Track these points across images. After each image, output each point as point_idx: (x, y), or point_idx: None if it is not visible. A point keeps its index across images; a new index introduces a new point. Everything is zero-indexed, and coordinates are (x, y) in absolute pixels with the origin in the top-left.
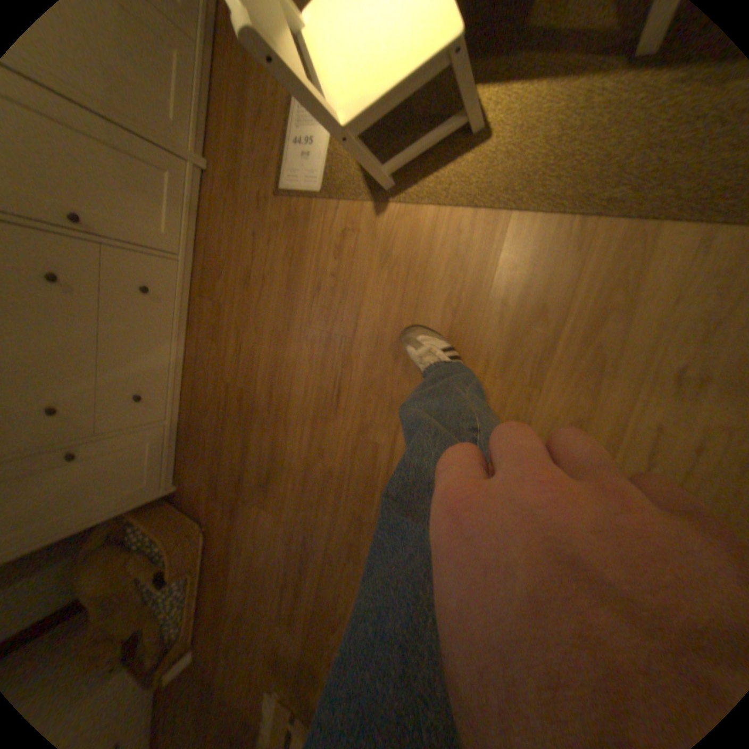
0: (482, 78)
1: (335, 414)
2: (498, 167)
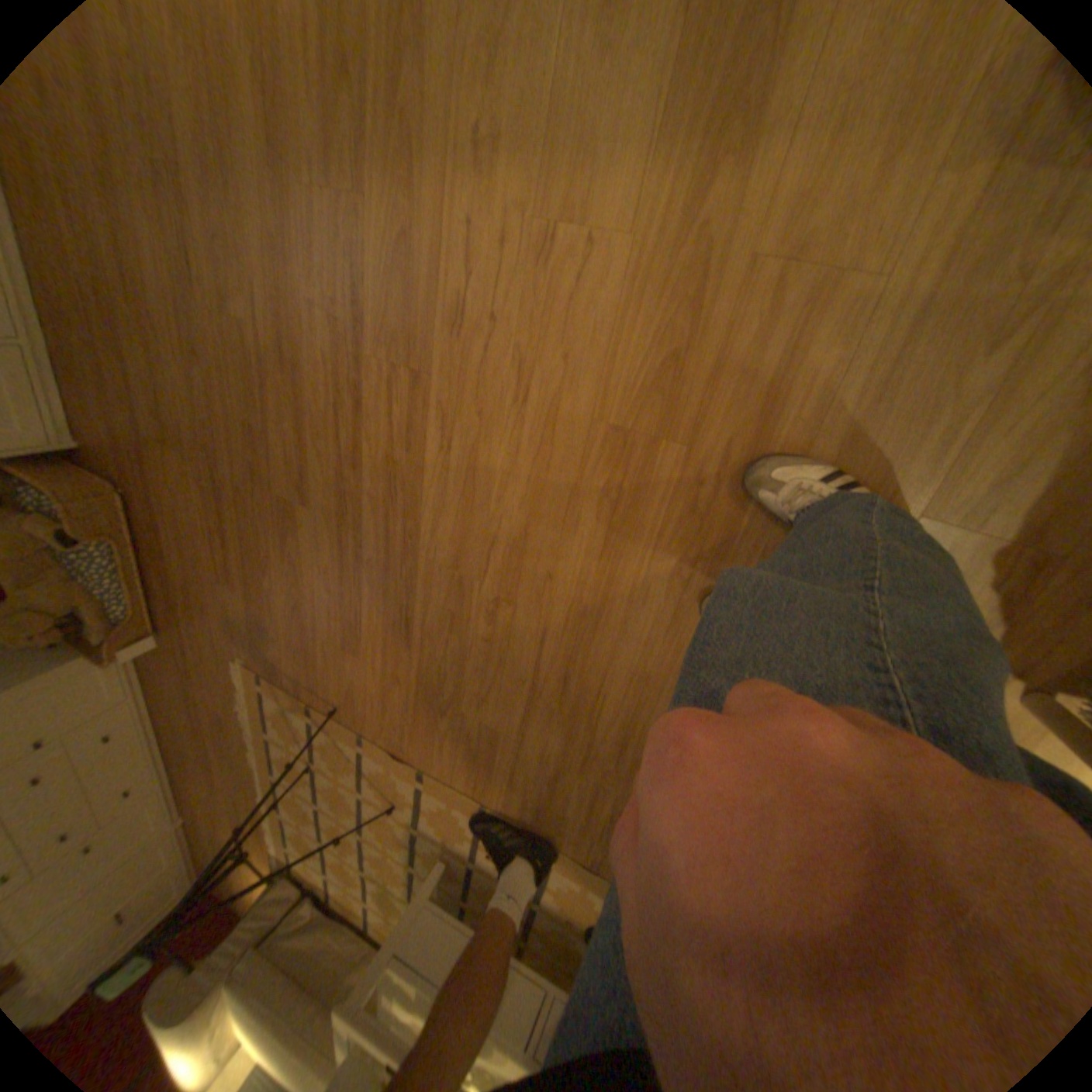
0: None
1: (187, 287)
2: None
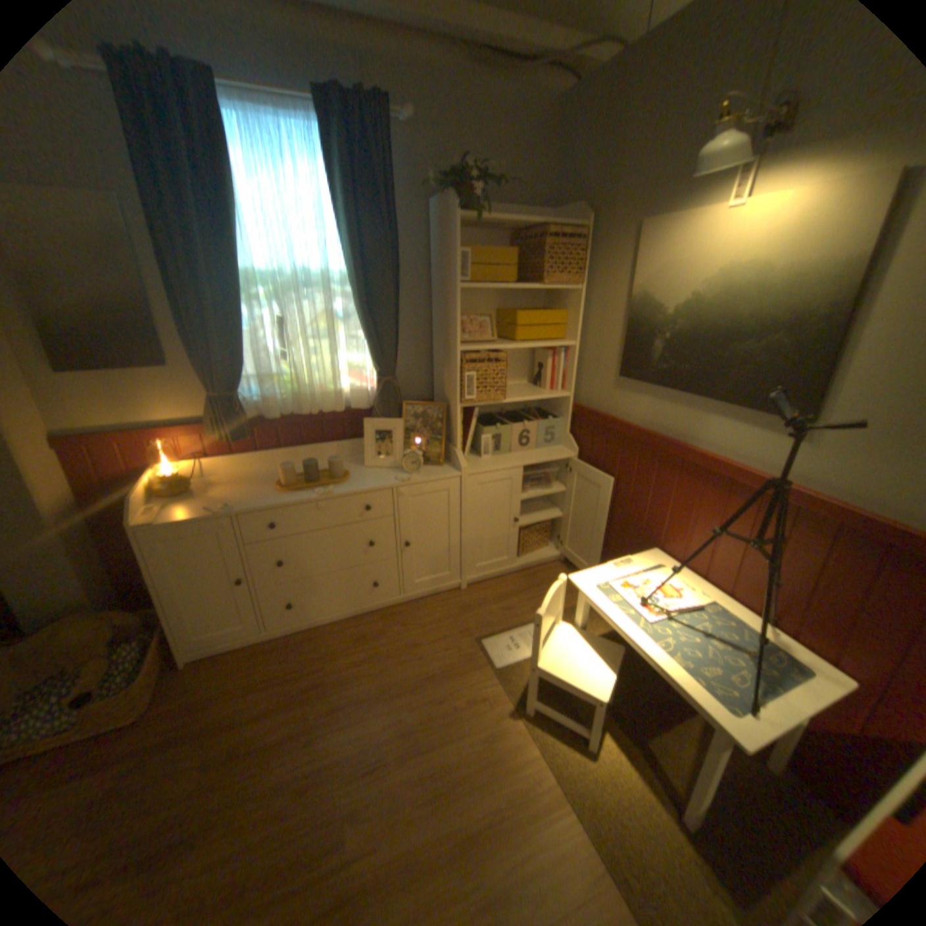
0: (613, 737)
1: (350, 788)
2: (587, 785)
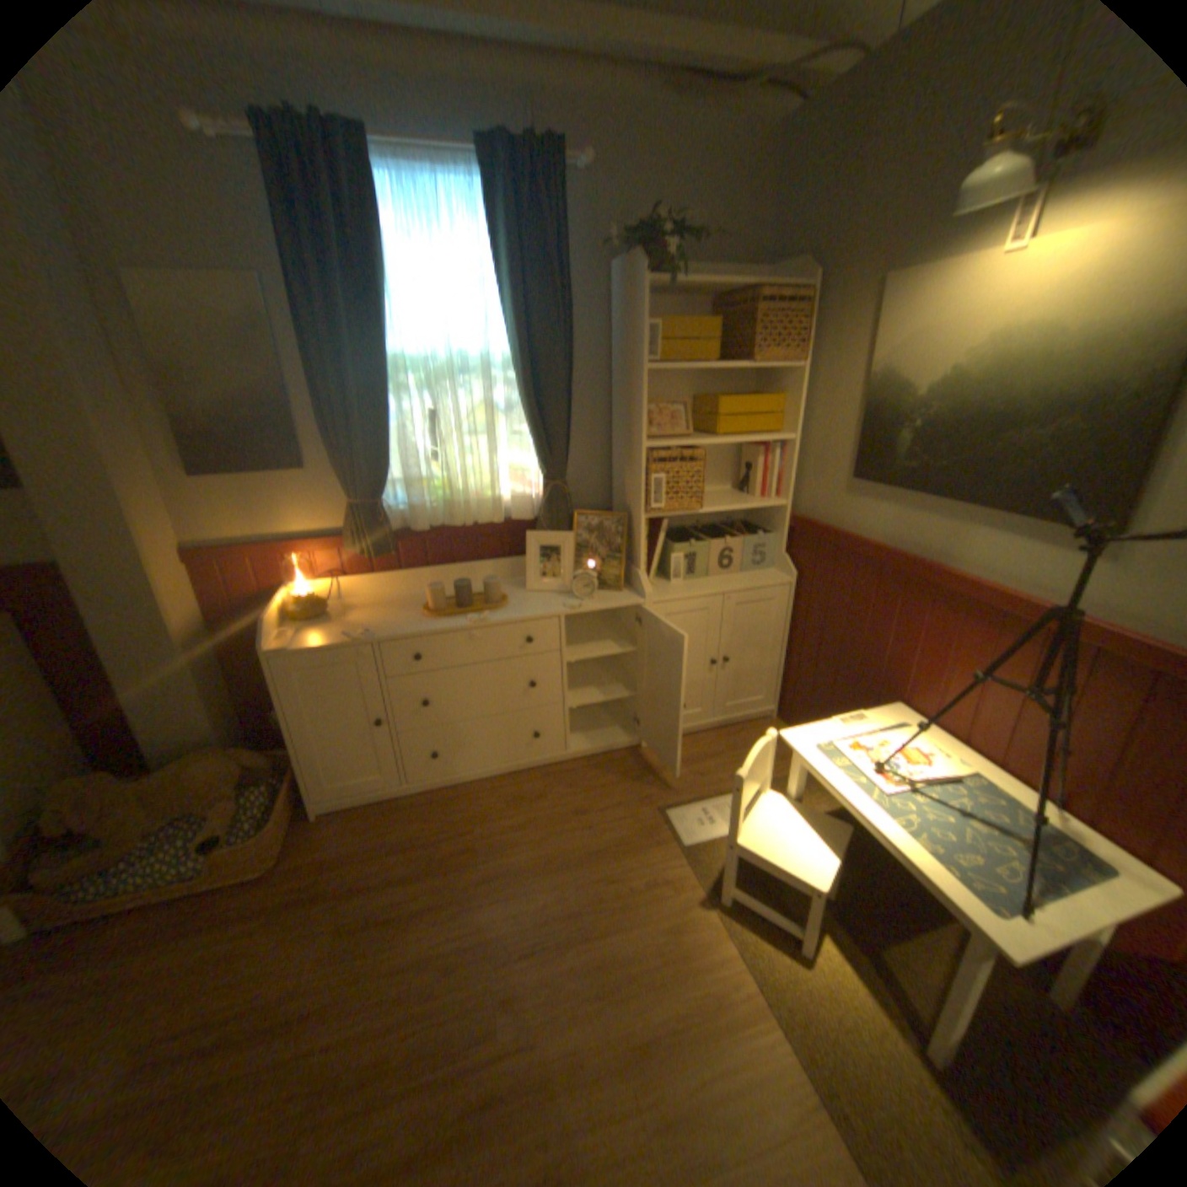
0: (834, 941)
1: (503, 971)
2: (798, 997)
